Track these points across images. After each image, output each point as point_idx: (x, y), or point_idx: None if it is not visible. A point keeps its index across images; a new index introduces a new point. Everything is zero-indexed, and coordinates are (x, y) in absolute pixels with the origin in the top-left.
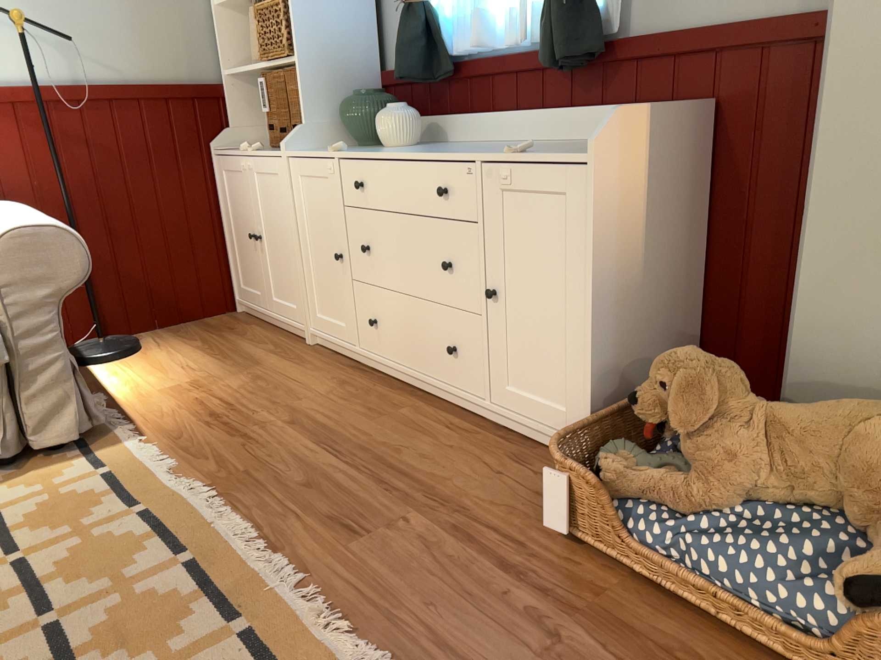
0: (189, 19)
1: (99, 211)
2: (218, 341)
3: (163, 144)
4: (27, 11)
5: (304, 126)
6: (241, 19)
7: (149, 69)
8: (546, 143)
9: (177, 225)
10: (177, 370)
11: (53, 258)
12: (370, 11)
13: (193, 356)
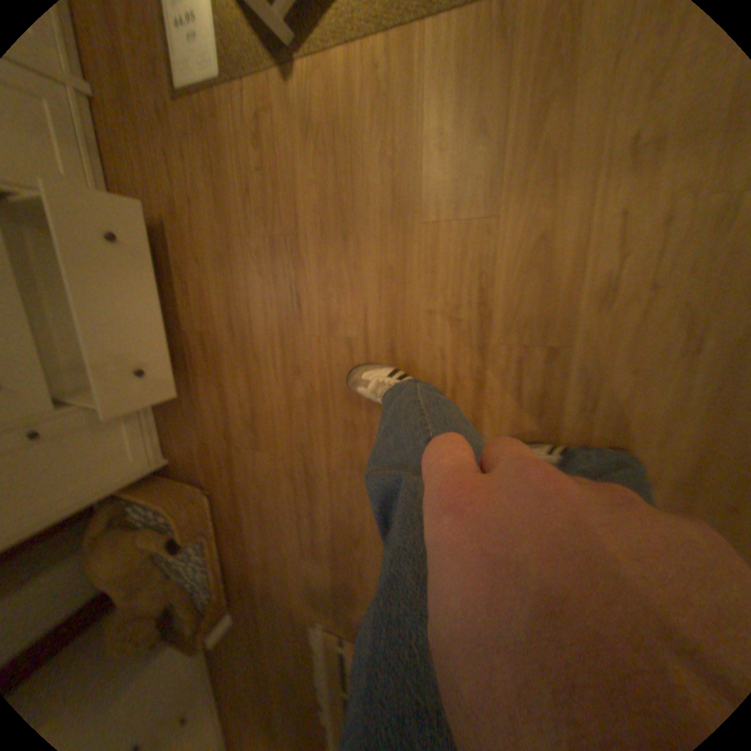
0: None
1: None
2: None
3: None
4: None
5: None
6: None
7: None
8: None
9: None
10: None
11: None
12: None
13: None
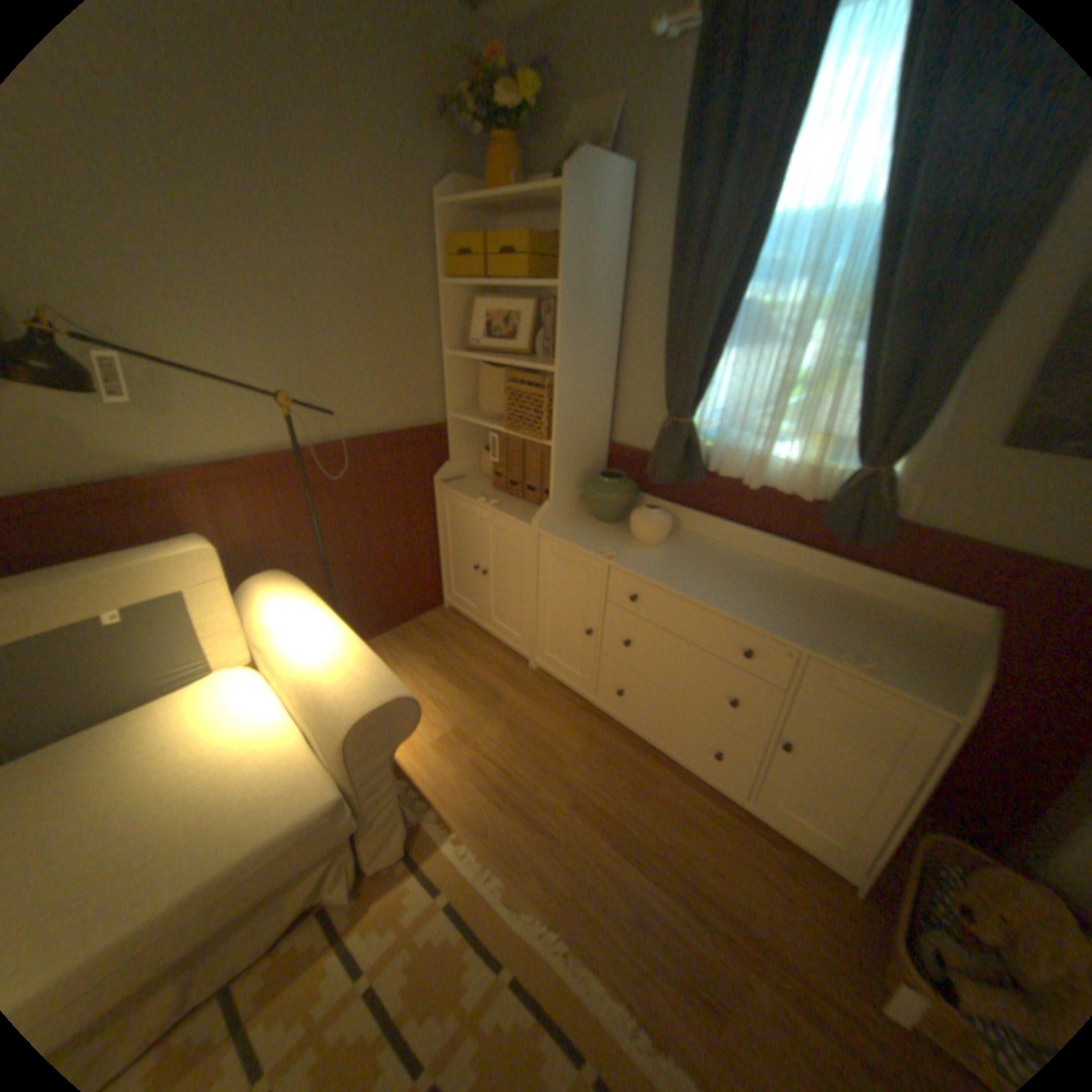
0: (421, 363)
1: (340, 549)
2: (448, 657)
3: (395, 481)
4: (277, 373)
5: (552, 502)
6: (466, 362)
7: (385, 415)
8: (810, 583)
9: (402, 548)
10: (431, 708)
11: (392, 727)
12: (611, 391)
13: (436, 684)
